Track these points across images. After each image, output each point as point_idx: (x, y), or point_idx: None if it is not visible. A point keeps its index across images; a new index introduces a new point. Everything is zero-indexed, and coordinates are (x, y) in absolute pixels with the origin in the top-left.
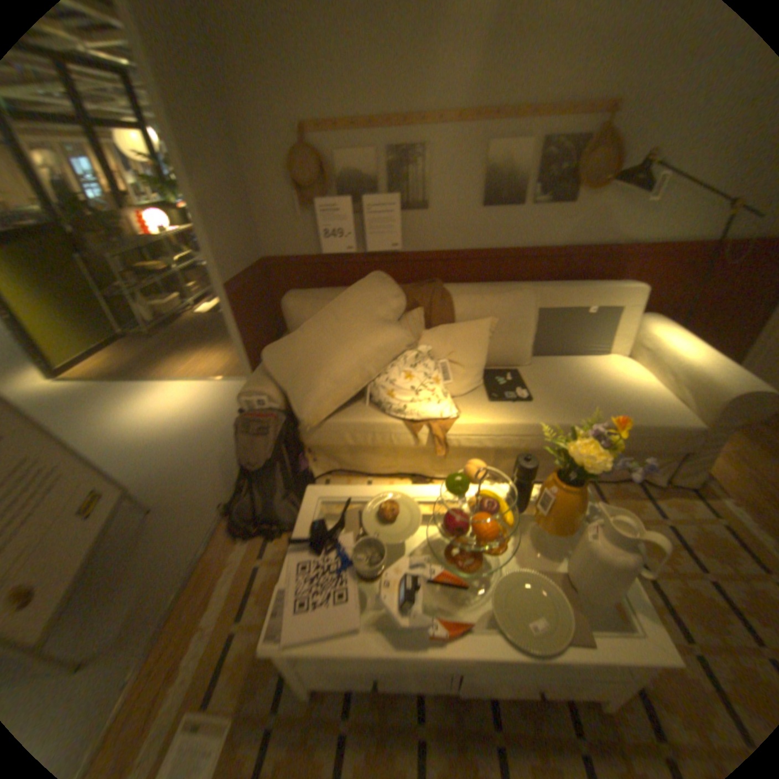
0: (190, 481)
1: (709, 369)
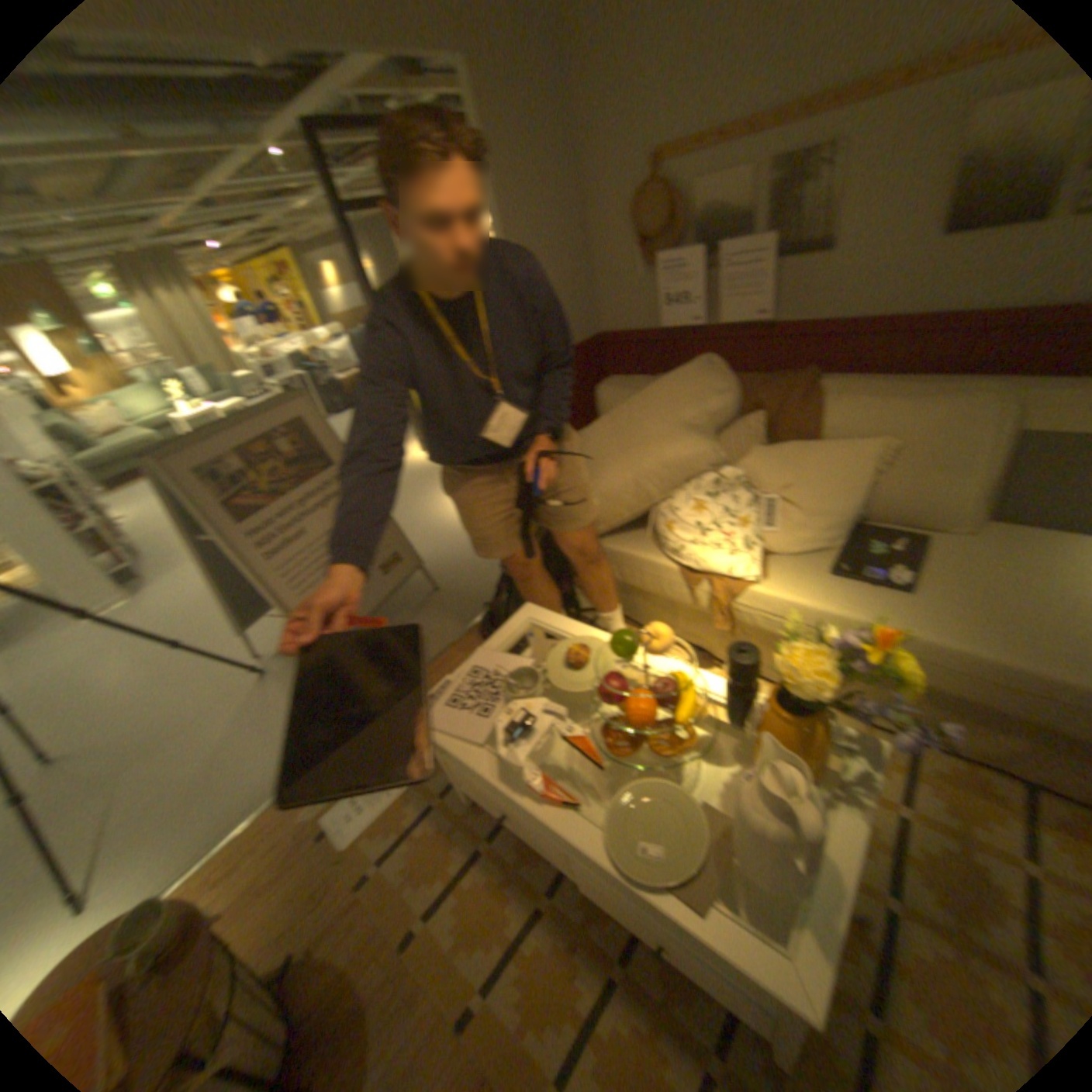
0: (473, 575)
1: None
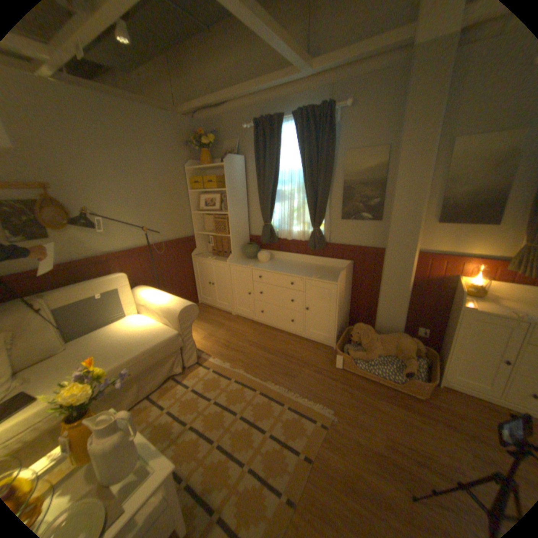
0: None
1: (166, 304)
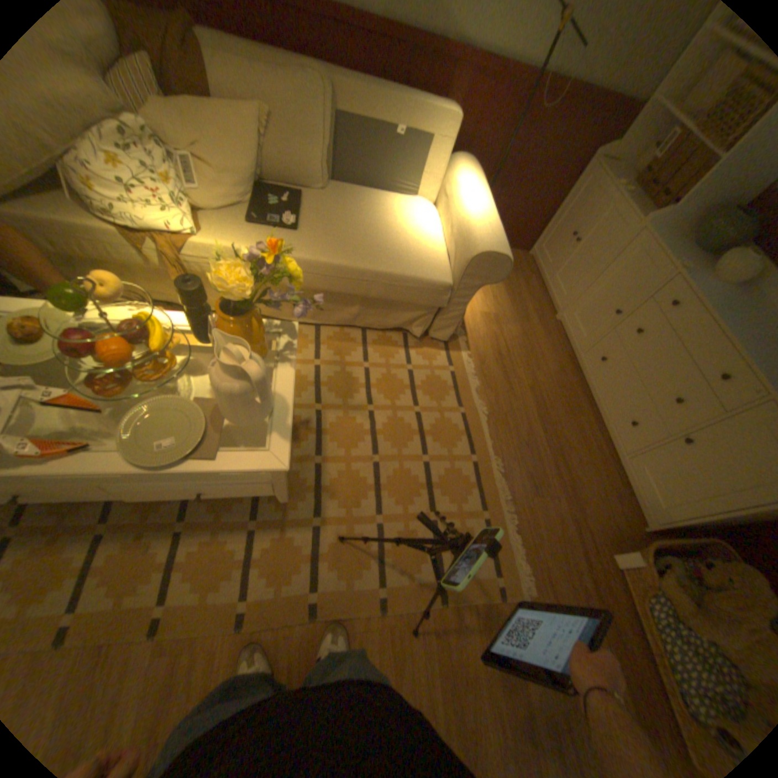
0: None
1: (474, 225)
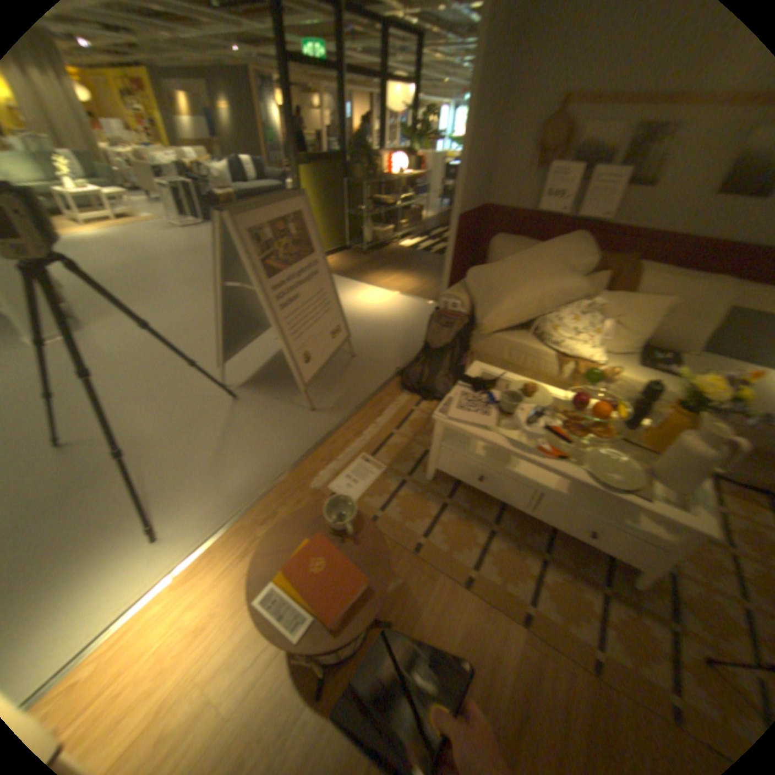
0: (377, 351)
1: None
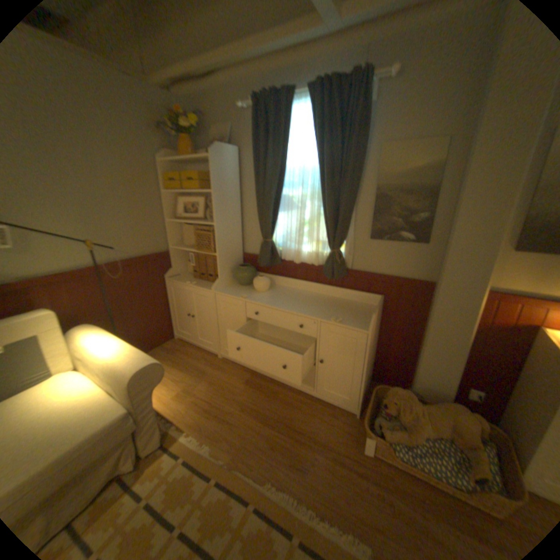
0: None
1: (112, 363)
